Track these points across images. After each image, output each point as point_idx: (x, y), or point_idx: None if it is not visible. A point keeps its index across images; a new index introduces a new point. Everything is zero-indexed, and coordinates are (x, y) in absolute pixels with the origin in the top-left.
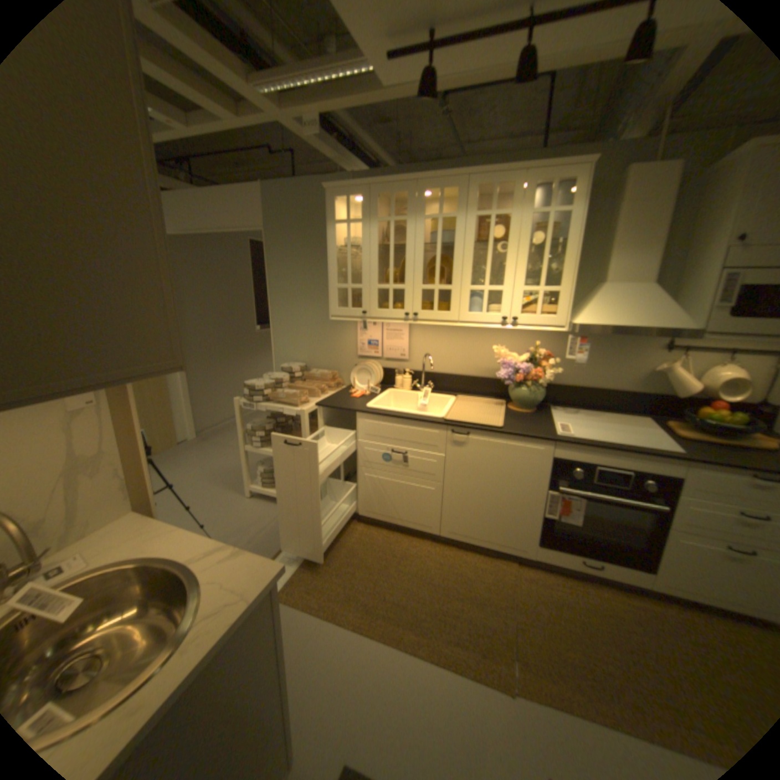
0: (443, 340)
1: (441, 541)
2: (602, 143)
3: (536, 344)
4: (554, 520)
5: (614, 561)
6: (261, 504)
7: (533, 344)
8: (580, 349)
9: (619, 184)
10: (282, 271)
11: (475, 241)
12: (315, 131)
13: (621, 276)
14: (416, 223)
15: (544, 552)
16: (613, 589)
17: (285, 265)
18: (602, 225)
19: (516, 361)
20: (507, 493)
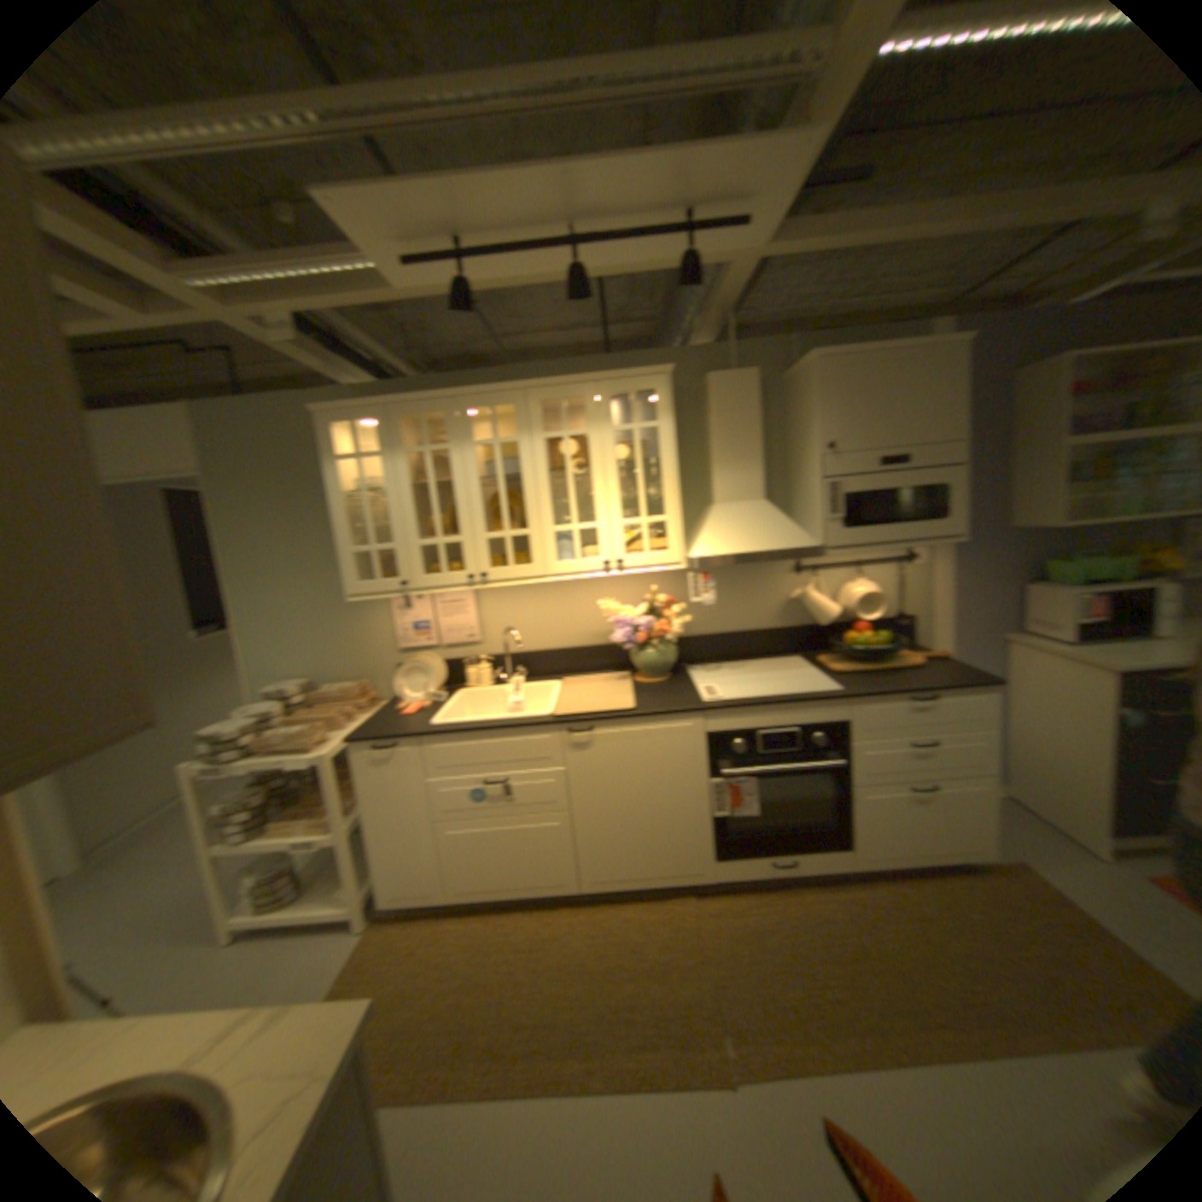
0: (531, 604)
1: (585, 903)
2: (675, 349)
3: (654, 589)
4: (727, 818)
5: (807, 850)
6: (262, 945)
7: (650, 590)
8: (707, 588)
9: (703, 393)
10: (252, 536)
11: (550, 467)
12: (290, 333)
13: (730, 496)
14: (466, 451)
15: (726, 867)
16: (815, 890)
17: (257, 526)
18: (696, 439)
19: (634, 616)
20: (663, 799)
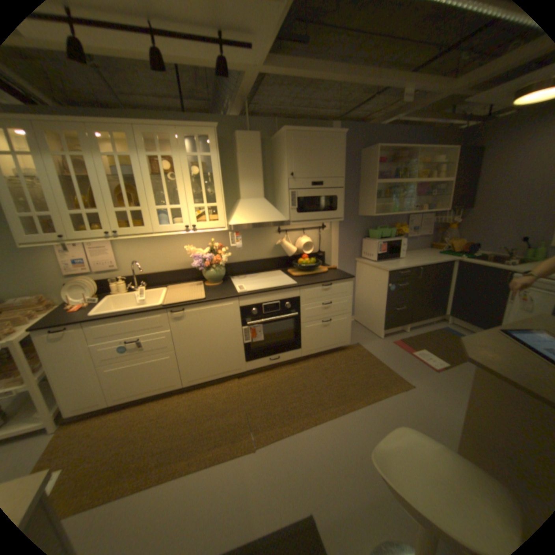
0: (146, 248)
1: (184, 391)
2: (218, 116)
3: (212, 240)
4: (250, 343)
5: (283, 351)
6: None
7: (211, 241)
8: (238, 240)
9: (233, 141)
10: None
11: (151, 173)
12: None
13: (248, 195)
14: (95, 158)
15: (249, 363)
16: (286, 366)
17: None
18: (230, 165)
19: (203, 254)
20: (220, 338)
